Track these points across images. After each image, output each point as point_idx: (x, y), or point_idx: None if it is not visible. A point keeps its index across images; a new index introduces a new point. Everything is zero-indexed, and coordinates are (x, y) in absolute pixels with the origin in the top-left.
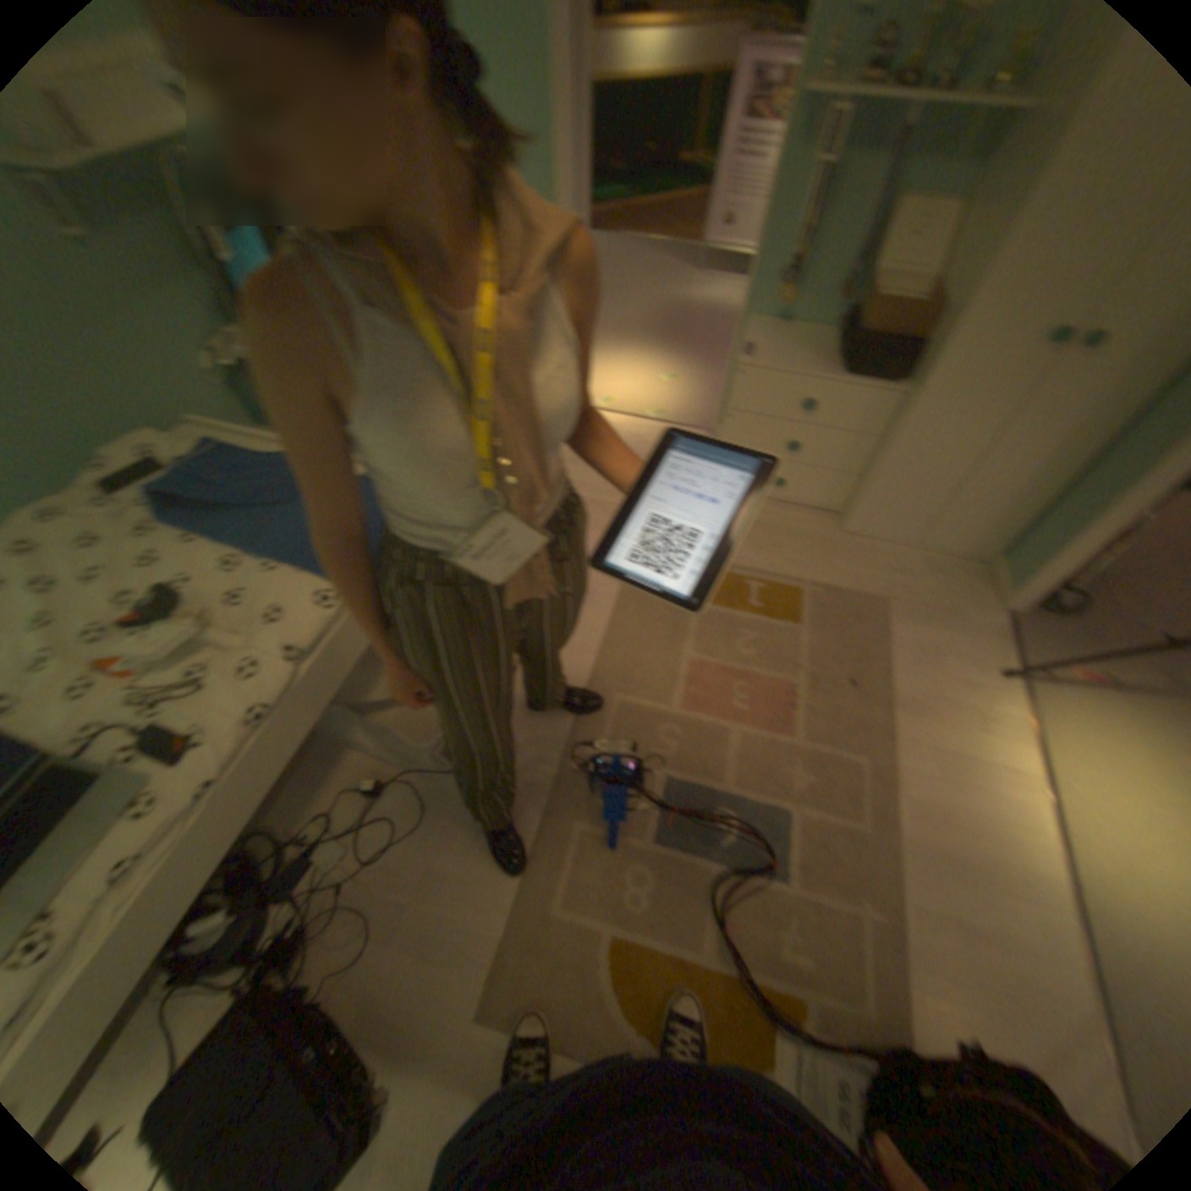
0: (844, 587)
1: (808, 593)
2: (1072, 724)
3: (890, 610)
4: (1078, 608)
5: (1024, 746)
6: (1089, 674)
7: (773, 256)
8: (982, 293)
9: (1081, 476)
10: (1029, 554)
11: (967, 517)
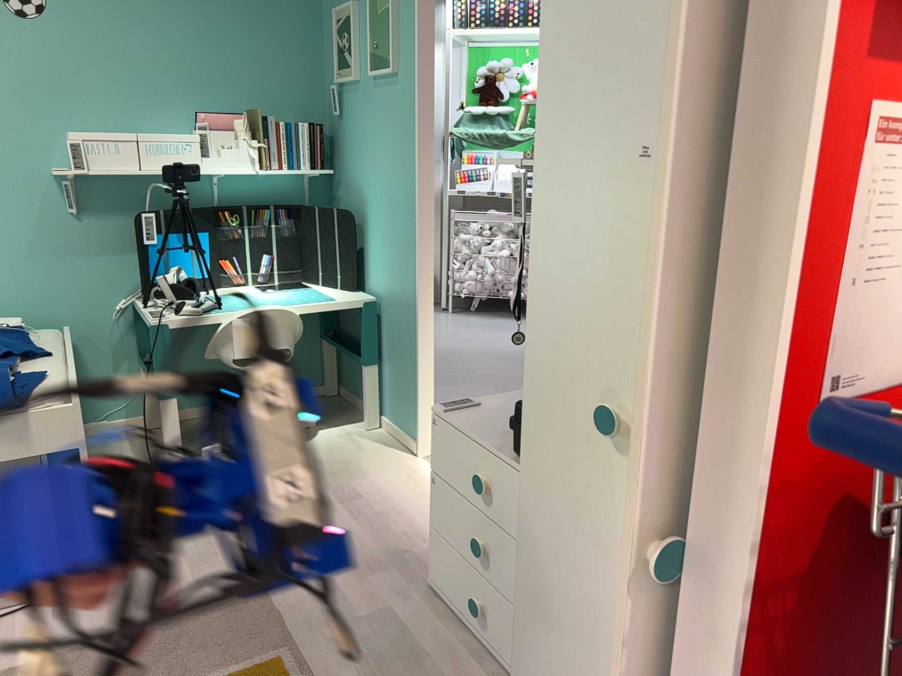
0: None
1: None
2: None
3: None
4: None
5: None
6: None
7: None
8: (530, 341)
9: None
10: None
11: None
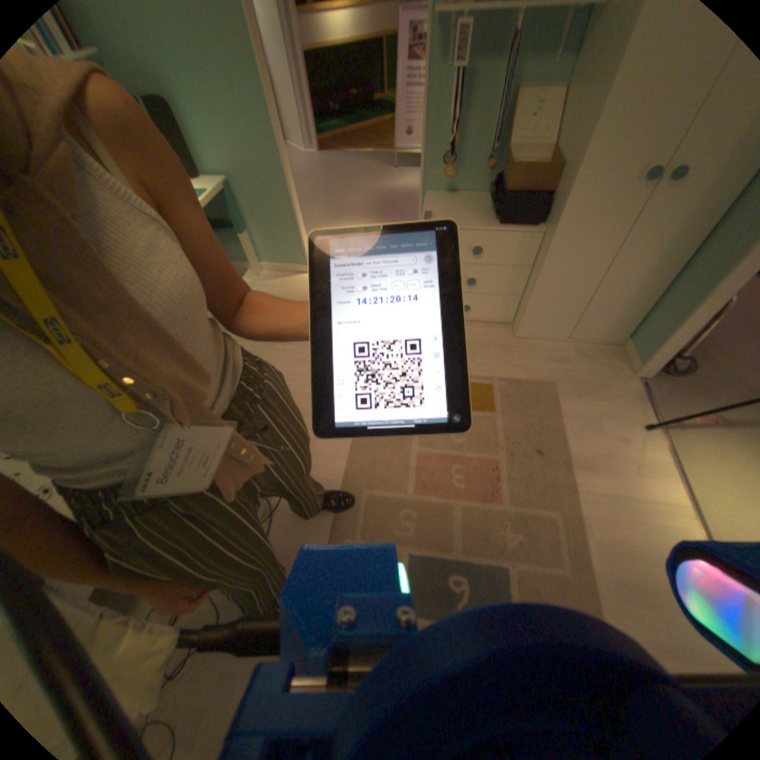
0: (520, 378)
1: (495, 387)
2: (699, 459)
3: (555, 391)
4: (685, 369)
5: (668, 483)
6: (703, 418)
7: (432, 145)
8: (589, 150)
9: (677, 276)
10: (647, 336)
11: (599, 315)
